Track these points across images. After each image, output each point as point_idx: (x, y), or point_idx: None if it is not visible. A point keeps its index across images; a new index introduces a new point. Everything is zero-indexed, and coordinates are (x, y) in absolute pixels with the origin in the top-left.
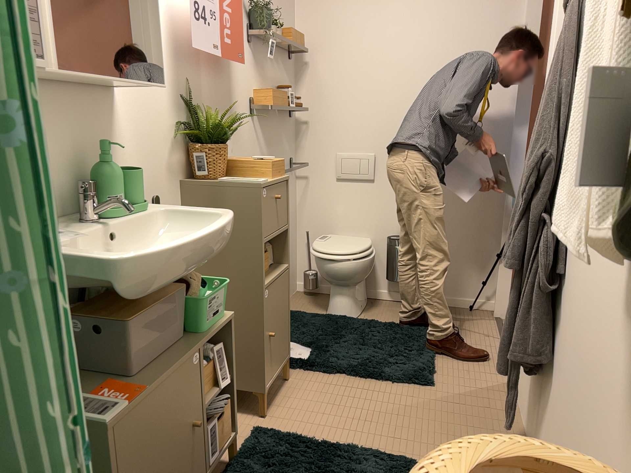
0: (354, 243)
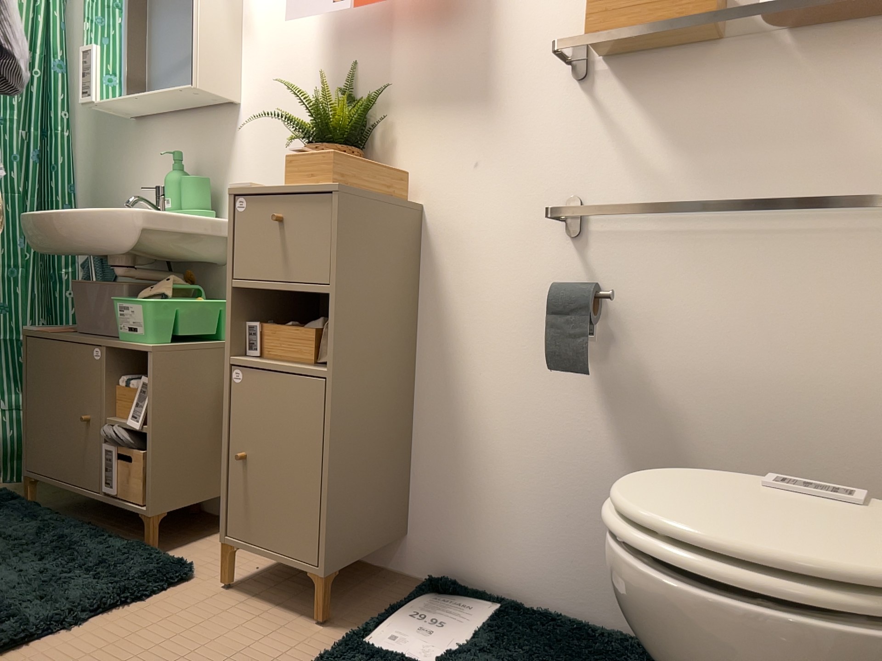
0: (792, 529)
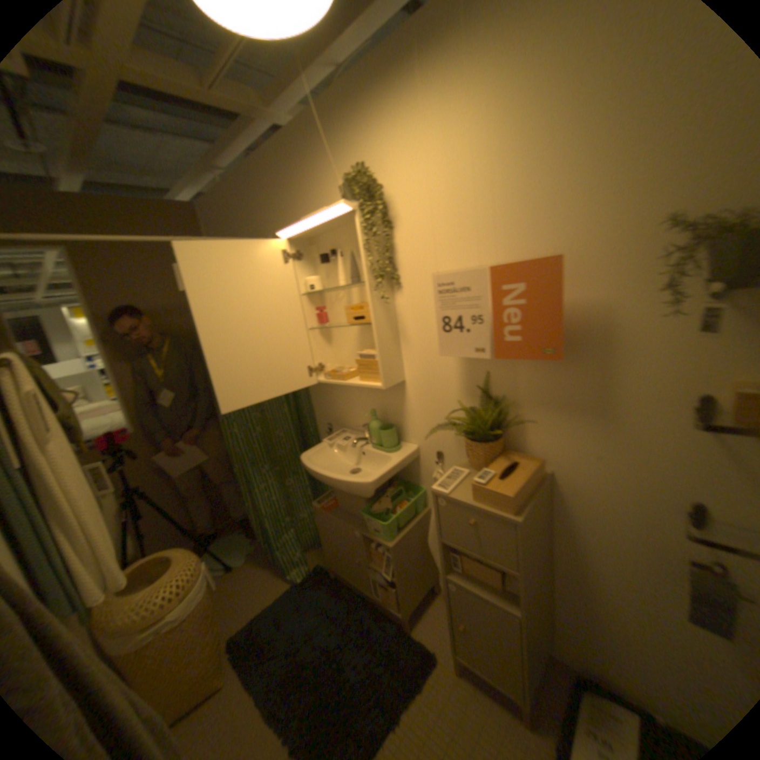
0: None
